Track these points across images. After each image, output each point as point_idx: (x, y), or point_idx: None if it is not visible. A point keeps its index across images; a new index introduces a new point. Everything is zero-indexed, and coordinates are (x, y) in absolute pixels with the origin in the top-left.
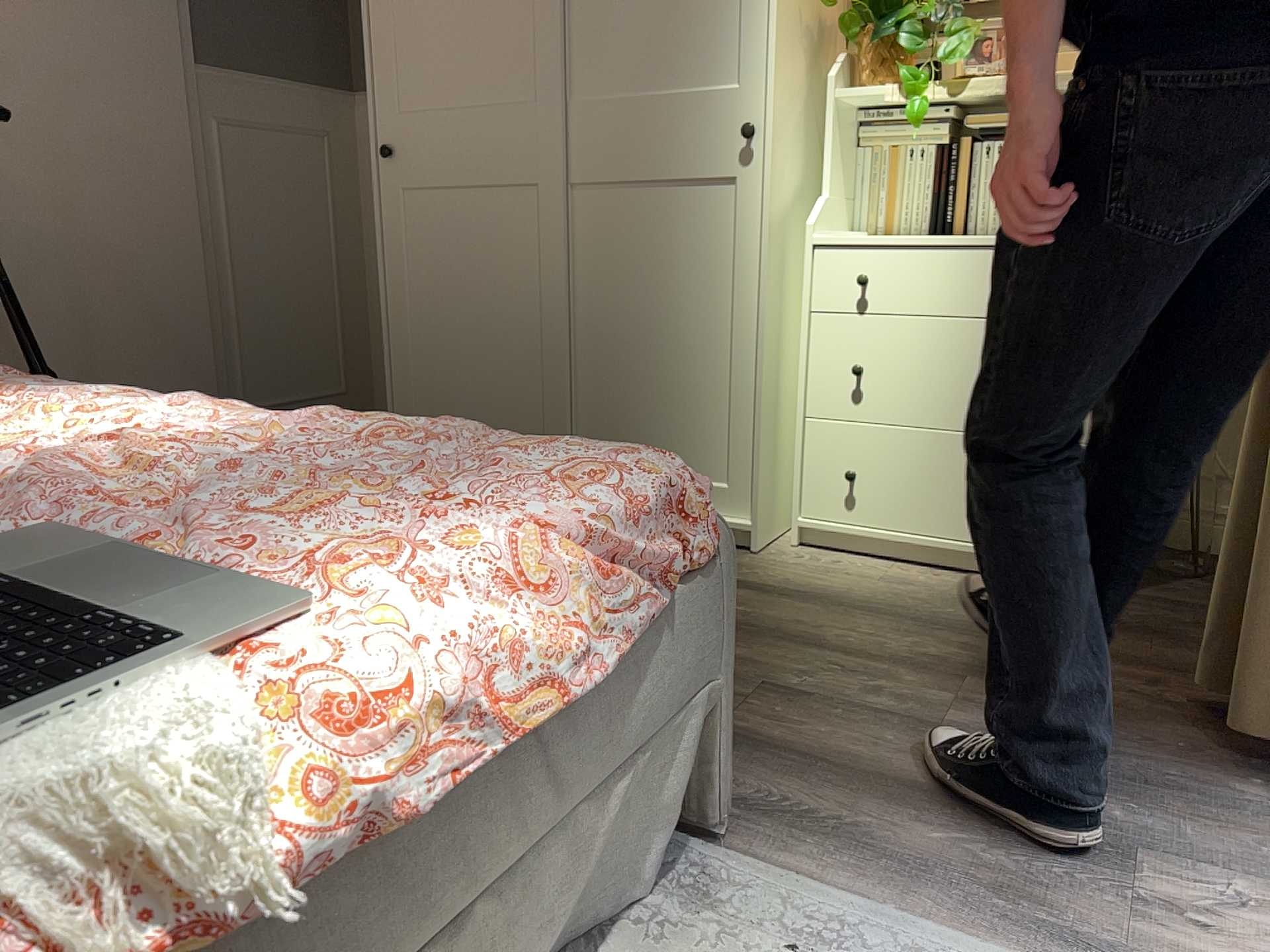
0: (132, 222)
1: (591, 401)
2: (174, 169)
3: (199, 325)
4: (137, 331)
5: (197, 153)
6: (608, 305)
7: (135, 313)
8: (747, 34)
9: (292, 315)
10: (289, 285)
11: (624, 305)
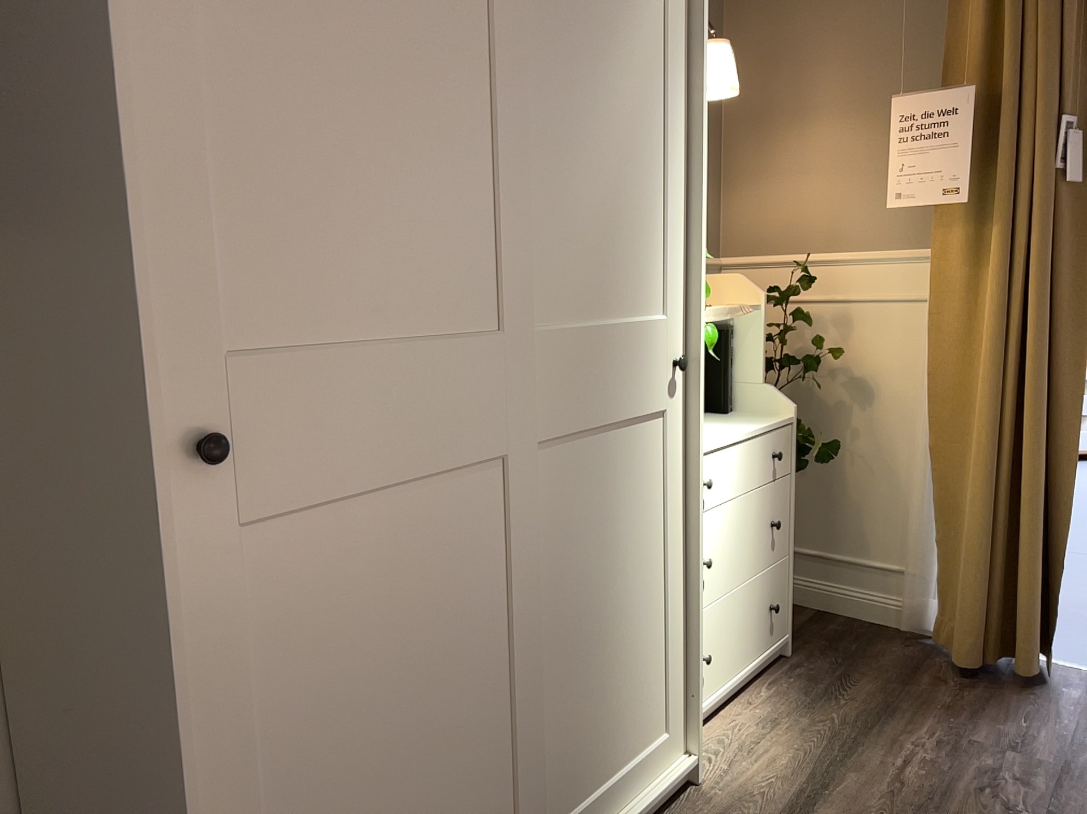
0: None
1: (553, 725)
2: None
3: None
4: None
5: None
6: (568, 589)
7: None
8: (670, 269)
9: None
10: None
11: (583, 582)
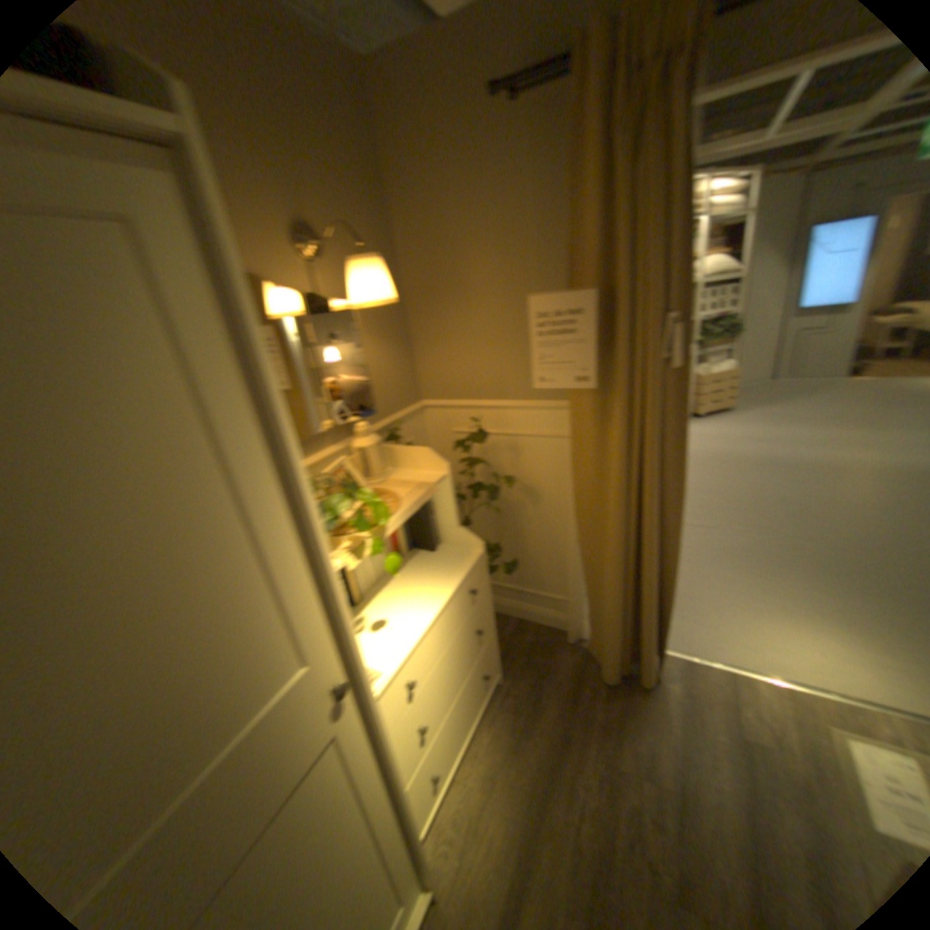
0: None
1: None
2: None
3: None
4: None
5: None
6: None
7: None
8: (303, 614)
9: None
10: None
11: None
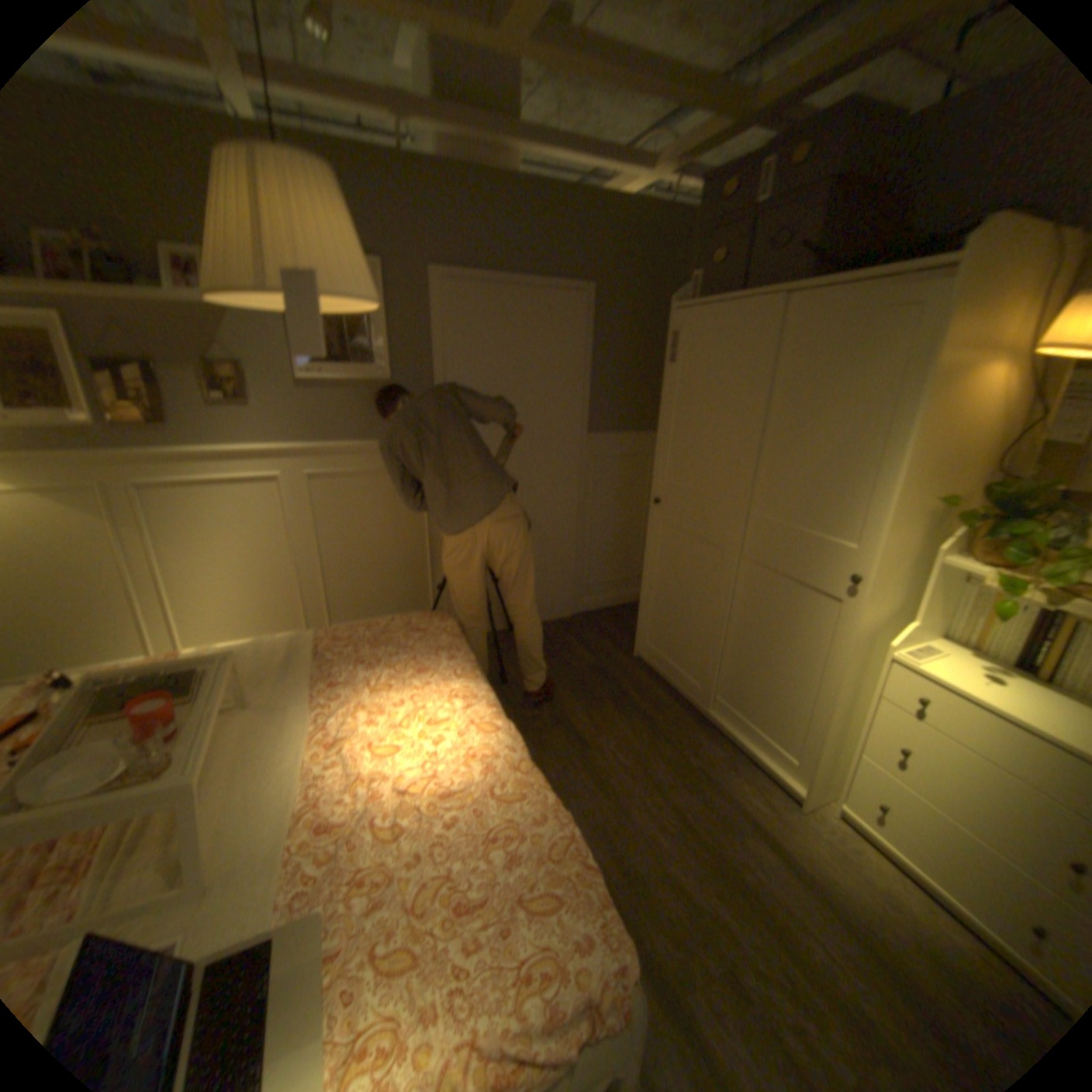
0: (544, 509)
1: (731, 670)
2: (567, 483)
3: (567, 550)
4: (539, 554)
5: (580, 473)
6: (750, 628)
7: (539, 547)
8: (872, 519)
9: (614, 542)
10: (616, 528)
11: (759, 633)
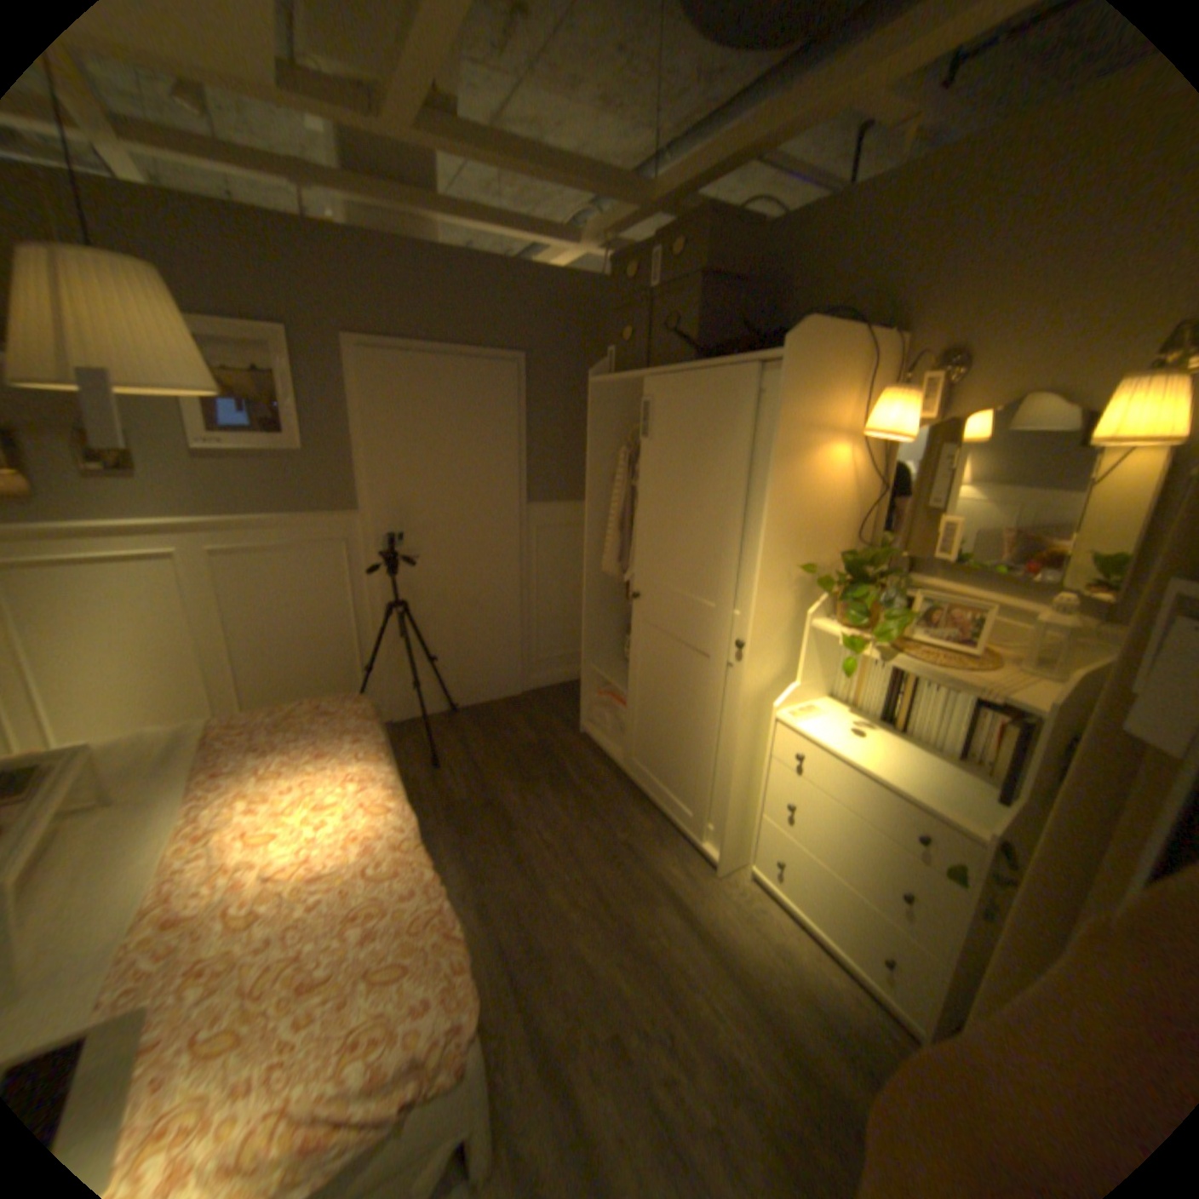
0: (486, 581)
1: (659, 739)
2: (509, 554)
3: (514, 624)
4: (483, 629)
5: (523, 544)
6: (670, 695)
7: (483, 621)
8: (748, 585)
9: (567, 614)
10: (567, 599)
11: (677, 700)
